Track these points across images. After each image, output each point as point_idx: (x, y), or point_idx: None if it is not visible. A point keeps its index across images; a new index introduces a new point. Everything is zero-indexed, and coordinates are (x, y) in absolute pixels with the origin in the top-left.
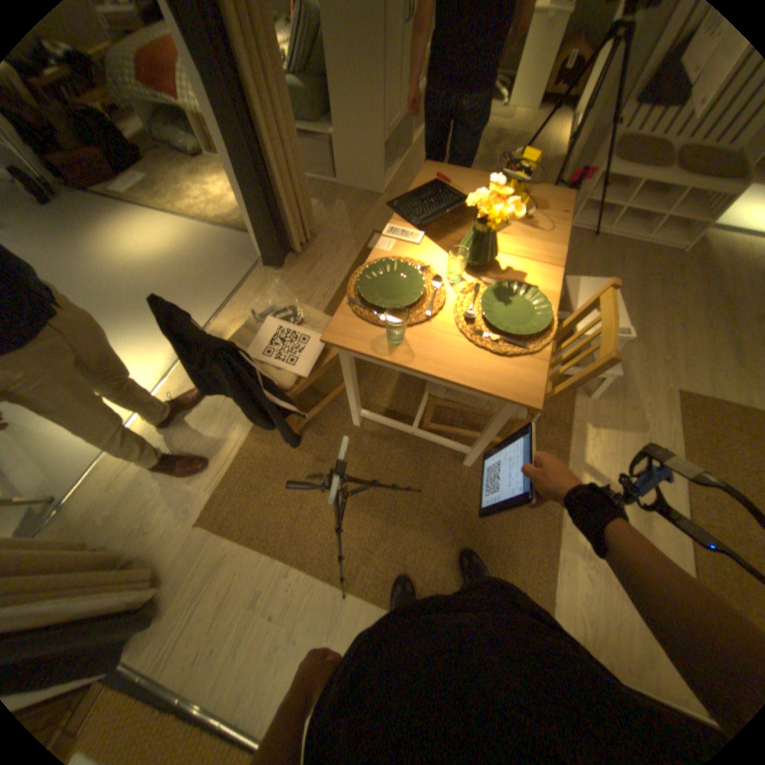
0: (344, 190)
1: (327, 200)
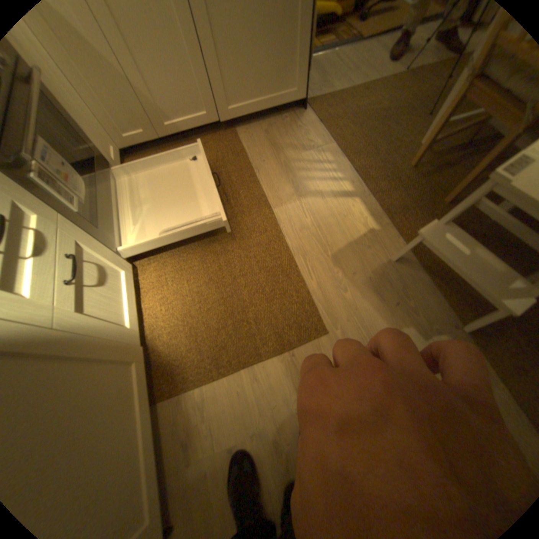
0: None
1: None
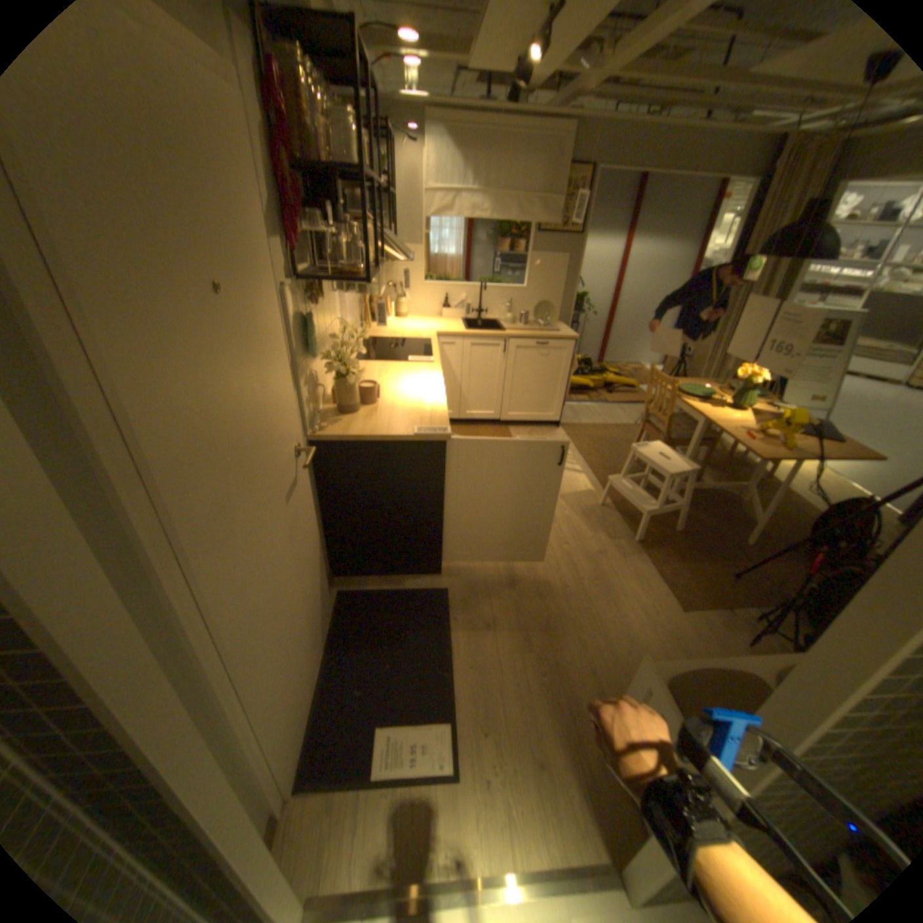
0: None
1: None
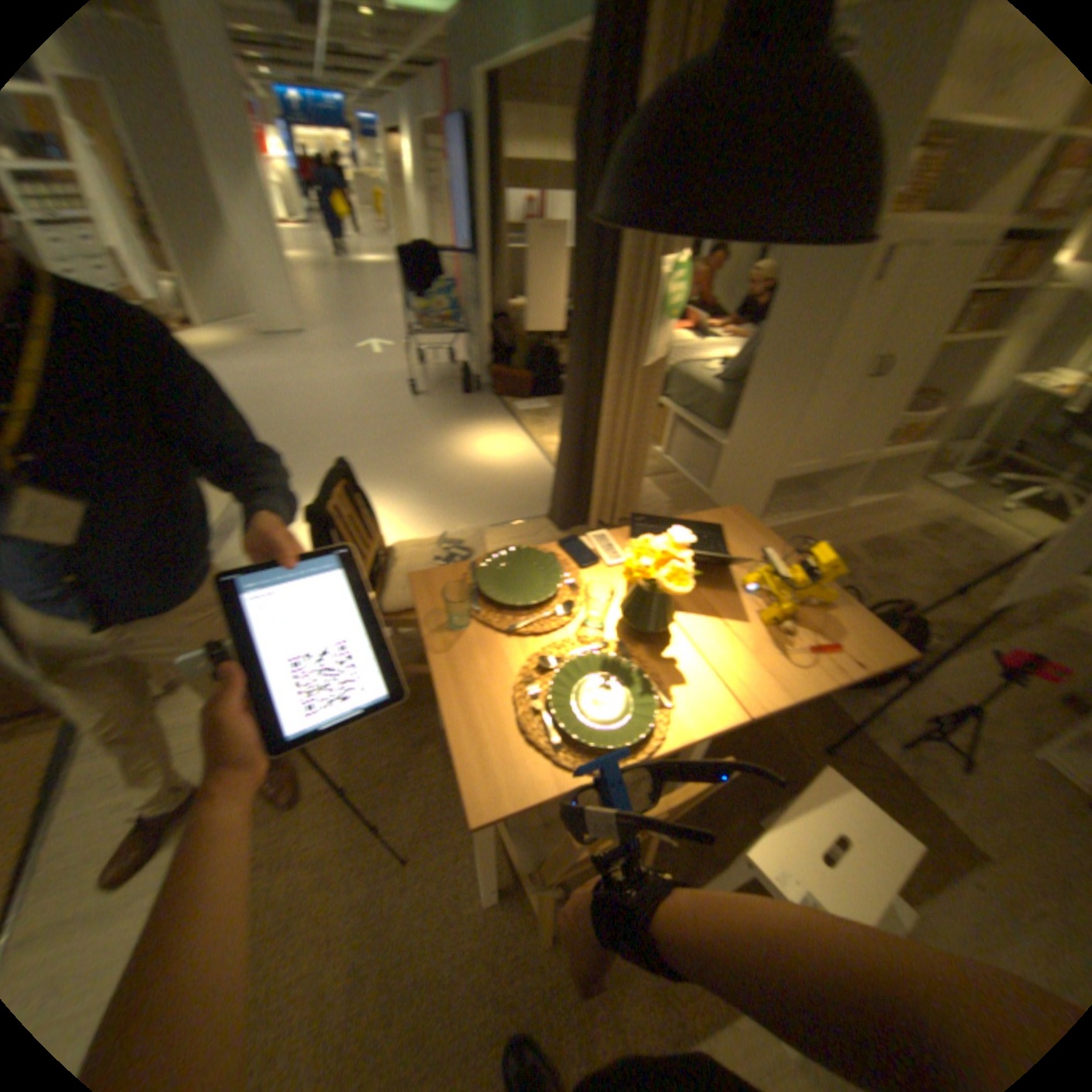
0: (711, 505)
1: (681, 504)
